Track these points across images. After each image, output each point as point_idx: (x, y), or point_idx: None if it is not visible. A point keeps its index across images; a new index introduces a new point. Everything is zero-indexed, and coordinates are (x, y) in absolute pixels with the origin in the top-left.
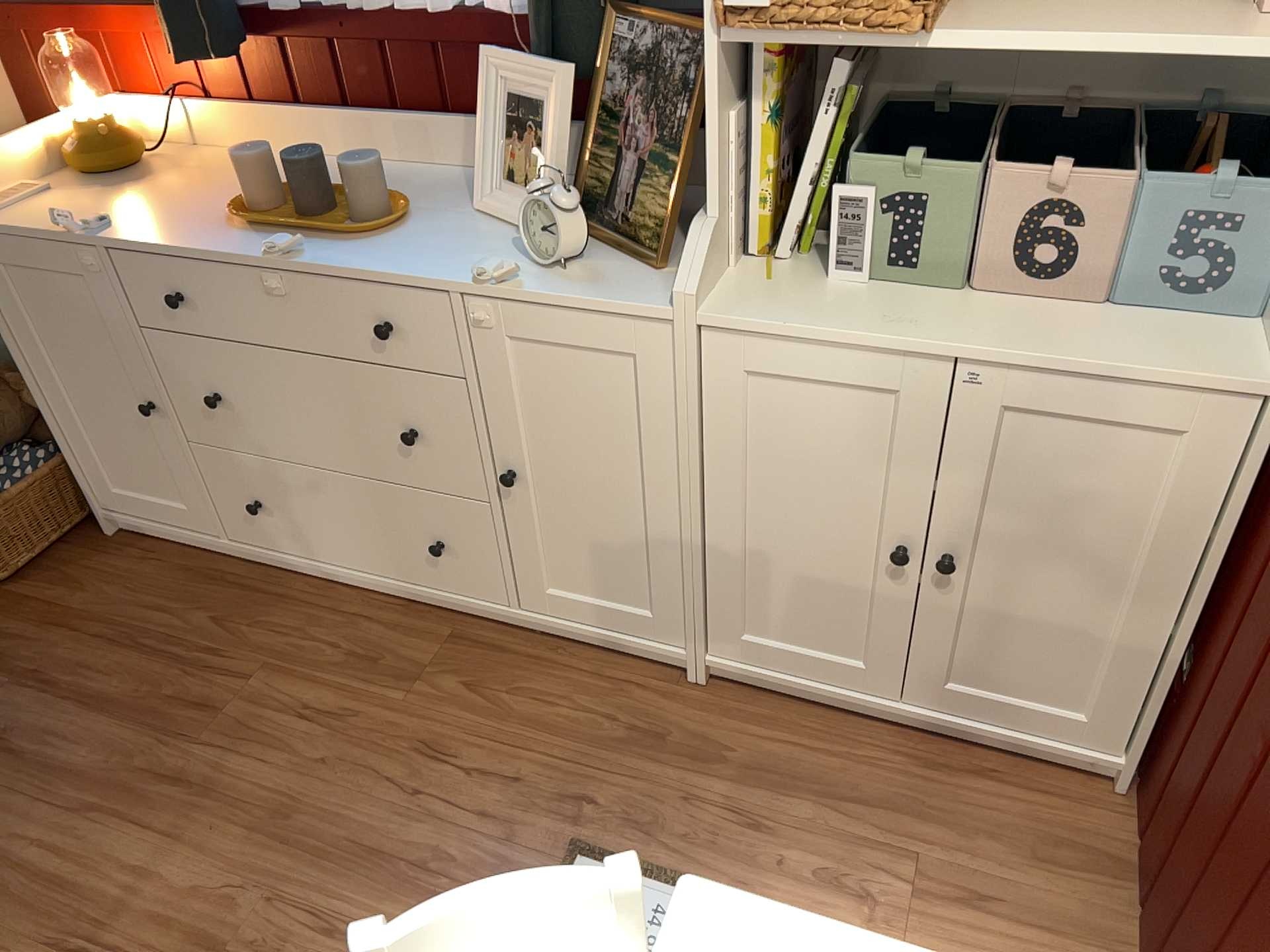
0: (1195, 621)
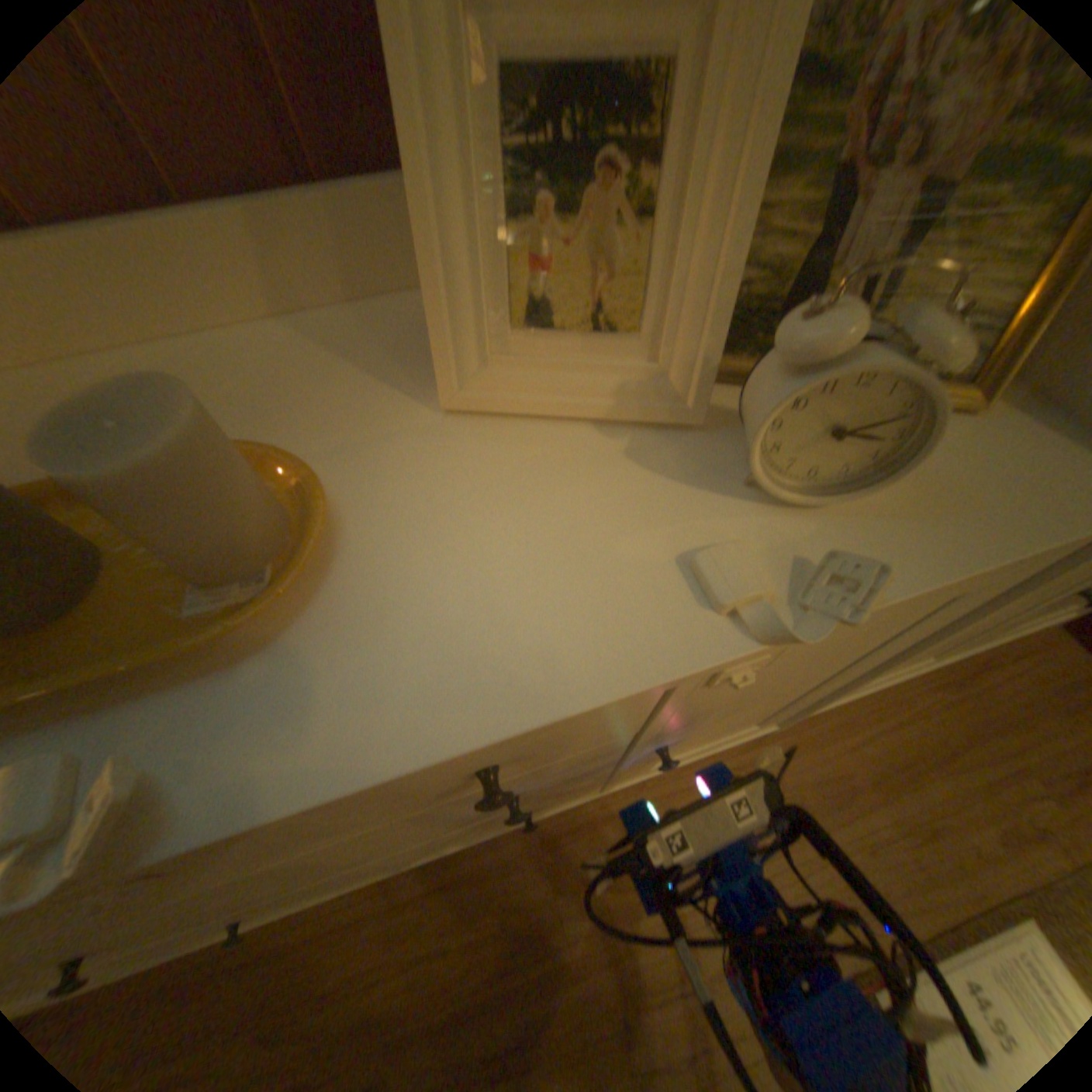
0: None
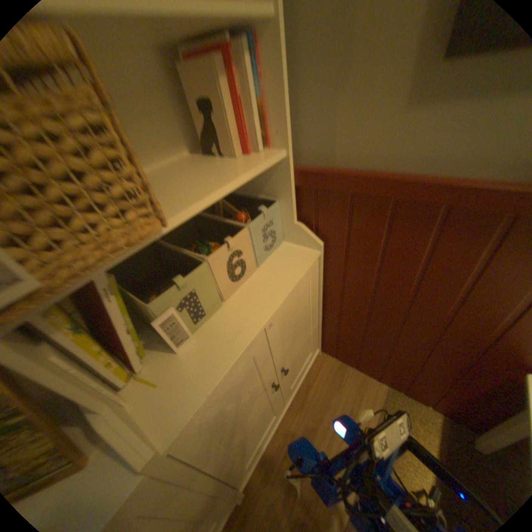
0: (325, 310)
